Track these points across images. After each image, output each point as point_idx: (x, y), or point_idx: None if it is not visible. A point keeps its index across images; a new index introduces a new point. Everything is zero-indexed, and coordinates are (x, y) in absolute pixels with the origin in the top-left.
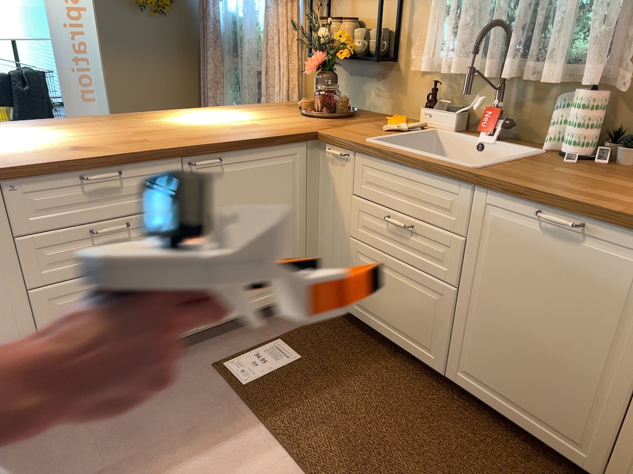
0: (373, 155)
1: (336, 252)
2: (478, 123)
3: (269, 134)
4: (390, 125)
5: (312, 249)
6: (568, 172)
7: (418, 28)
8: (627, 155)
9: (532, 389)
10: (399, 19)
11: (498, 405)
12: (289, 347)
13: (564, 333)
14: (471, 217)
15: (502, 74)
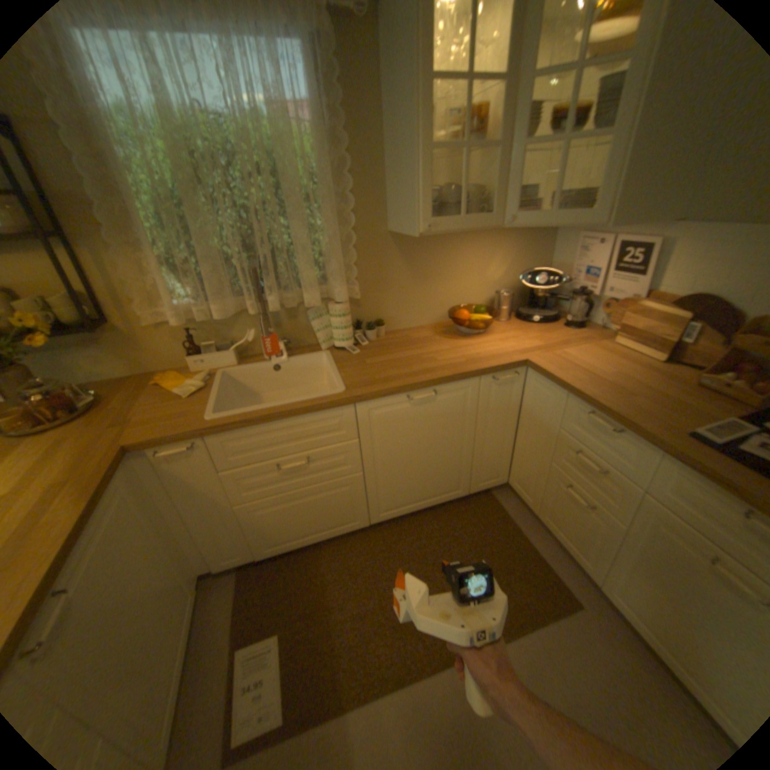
0: (237, 428)
1: (218, 530)
2: (248, 347)
3: (76, 495)
4: (183, 389)
5: (178, 552)
6: (375, 360)
7: (123, 279)
8: (375, 333)
9: (428, 485)
10: (84, 273)
11: (411, 509)
12: (254, 644)
13: (438, 447)
14: (358, 423)
15: (271, 307)
